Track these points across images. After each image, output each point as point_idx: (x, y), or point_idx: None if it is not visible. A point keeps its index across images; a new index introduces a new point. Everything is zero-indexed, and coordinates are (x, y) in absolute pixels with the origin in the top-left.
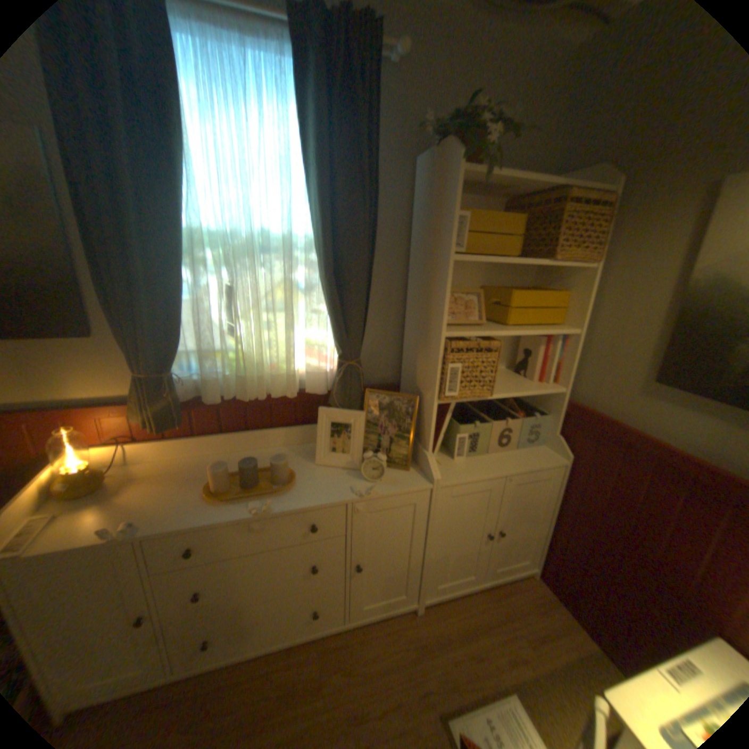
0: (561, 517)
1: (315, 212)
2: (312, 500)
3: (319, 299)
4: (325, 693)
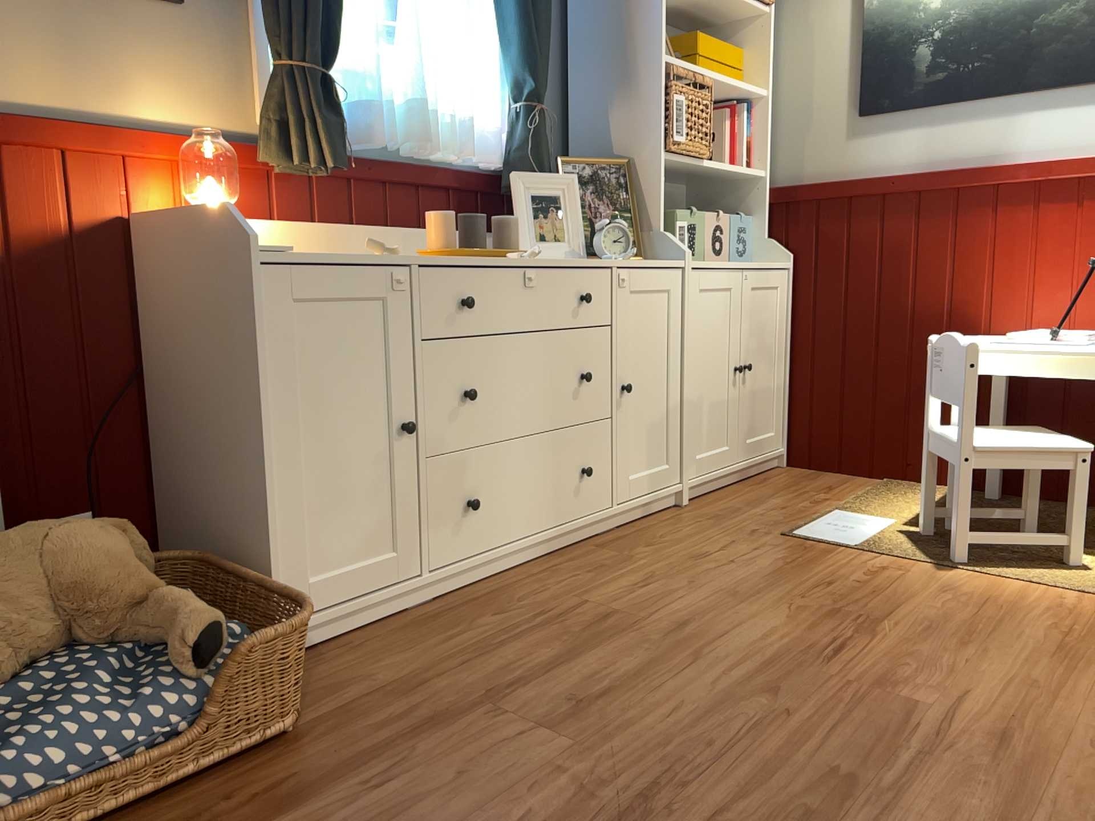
0: (793, 348)
1: None
2: (571, 259)
3: (485, 13)
4: (639, 557)
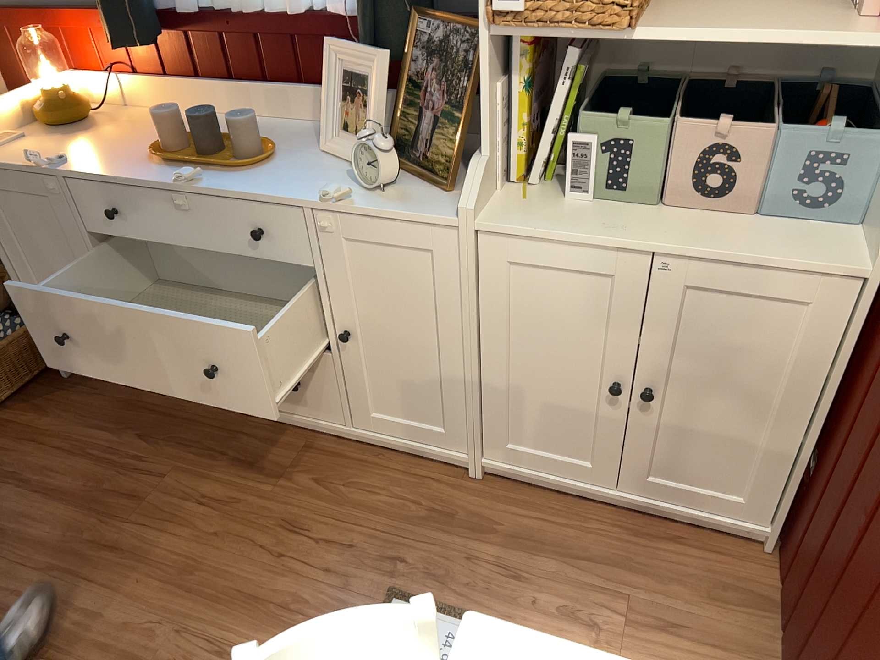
0: (829, 415)
1: None
2: (263, 189)
3: None
4: (286, 479)
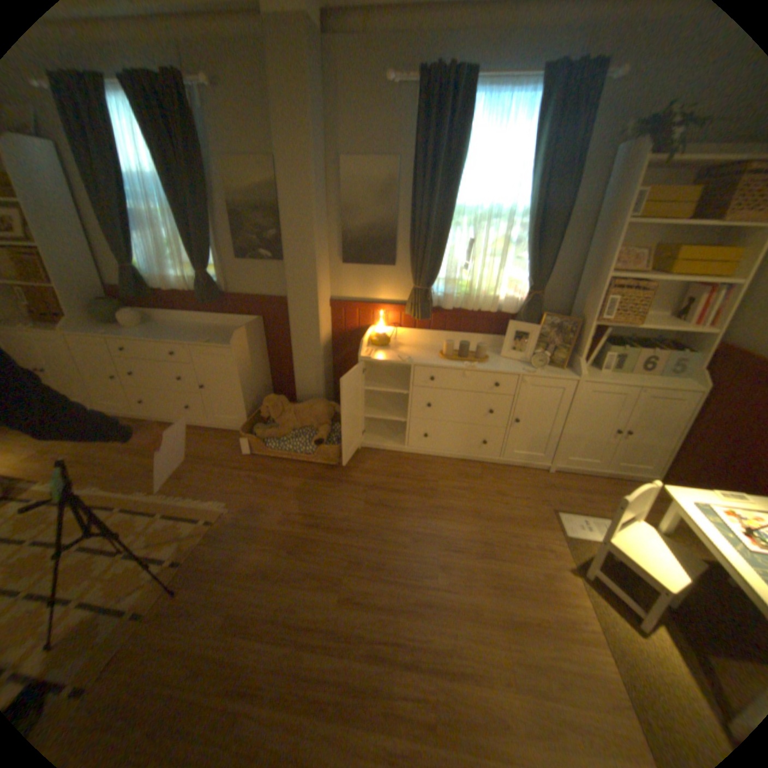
0: (689, 435)
1: (532, 192)
2: (498, 369)
3: (522, 250)
4: (484, 480)
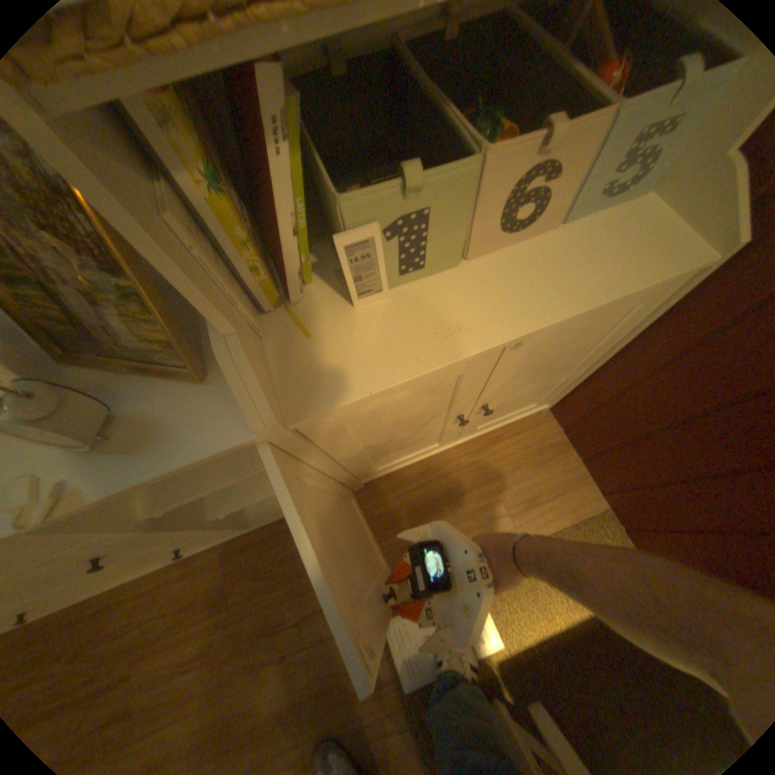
0: (623, 355)
1: None
2: None
3: None
4: (229, 602)
